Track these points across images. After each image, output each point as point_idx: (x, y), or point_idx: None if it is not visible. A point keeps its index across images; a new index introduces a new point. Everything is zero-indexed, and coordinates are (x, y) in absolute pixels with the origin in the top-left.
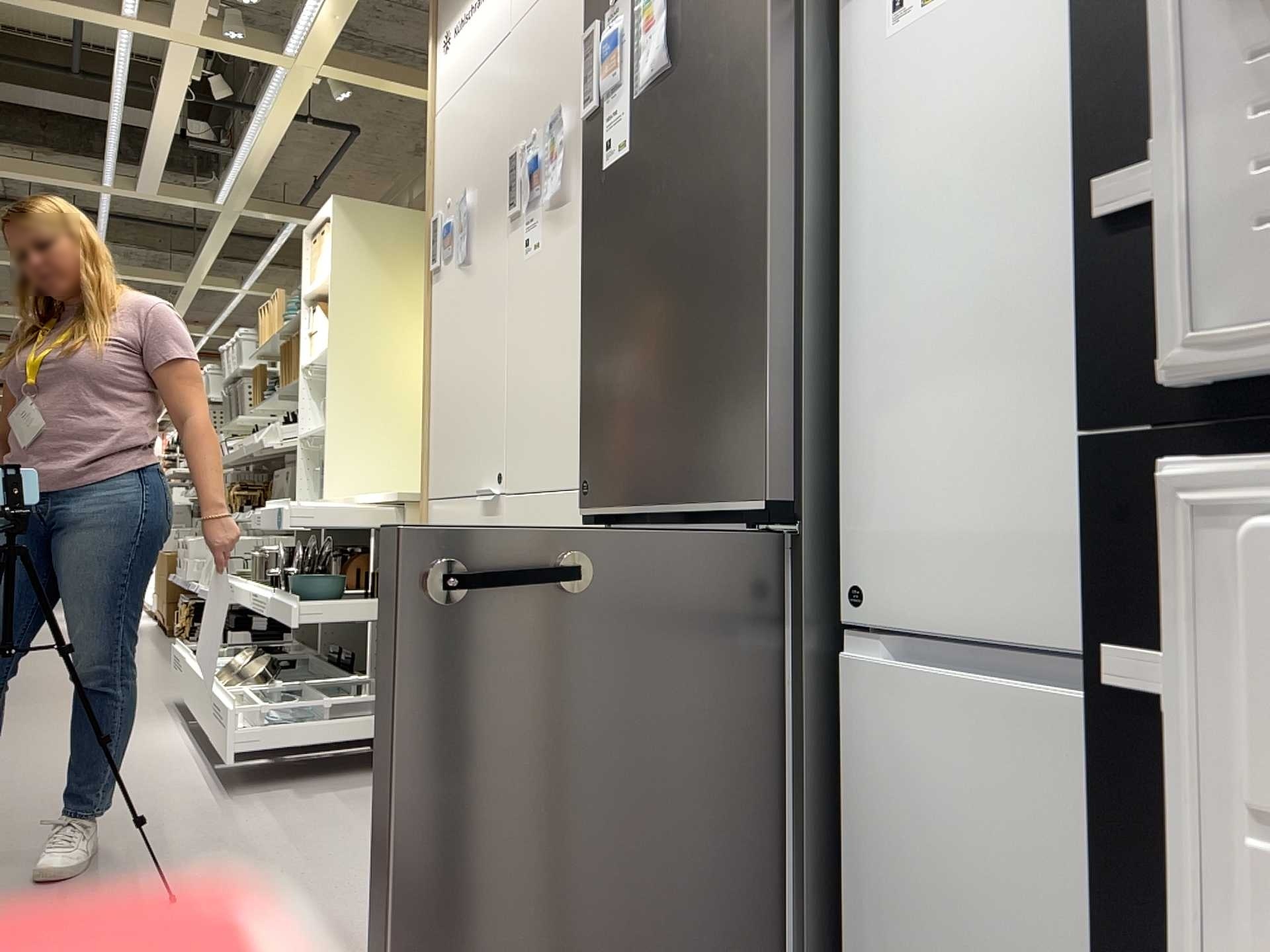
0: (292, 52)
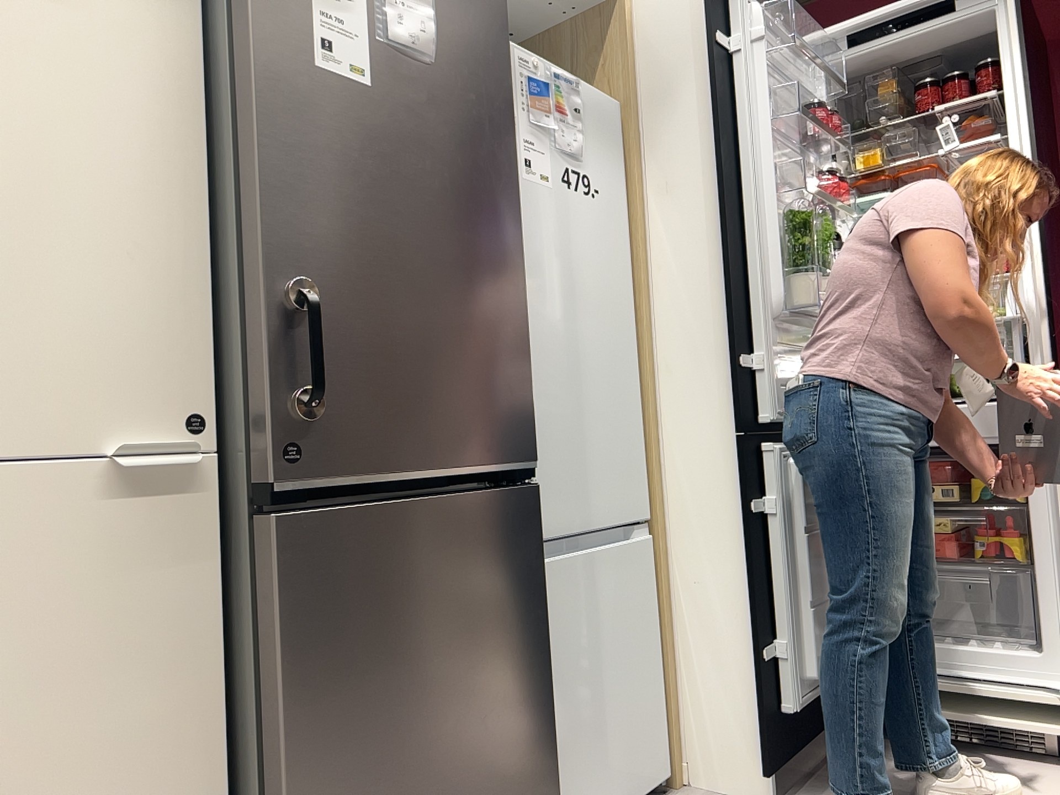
0: None
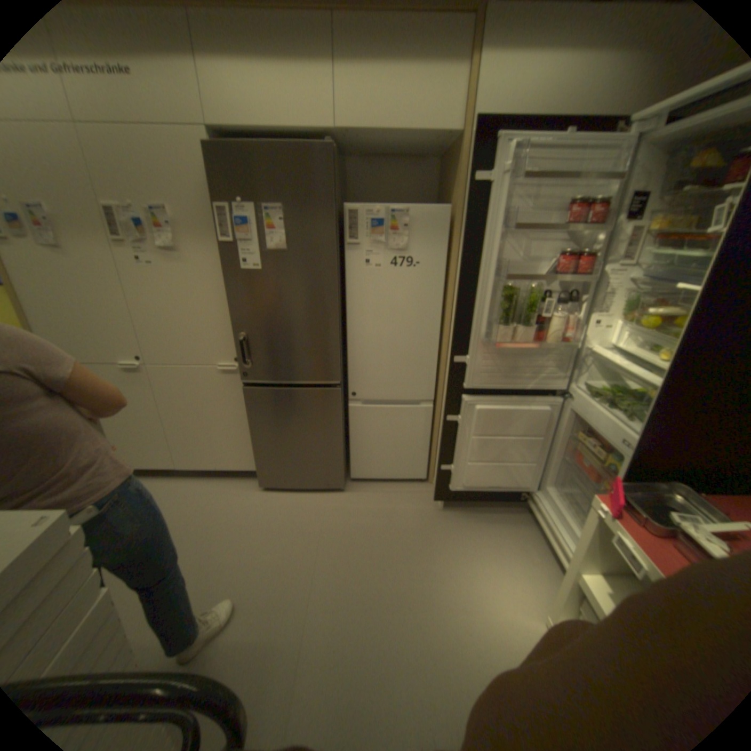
0: None
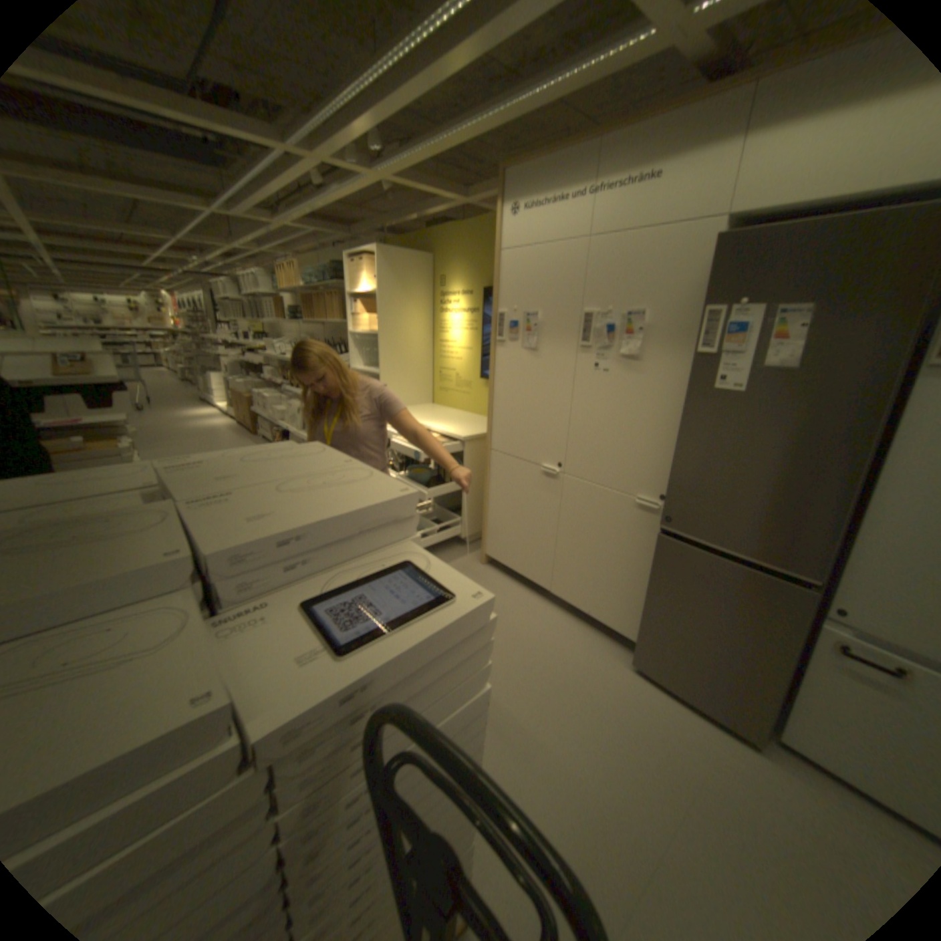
0: (375, 167)
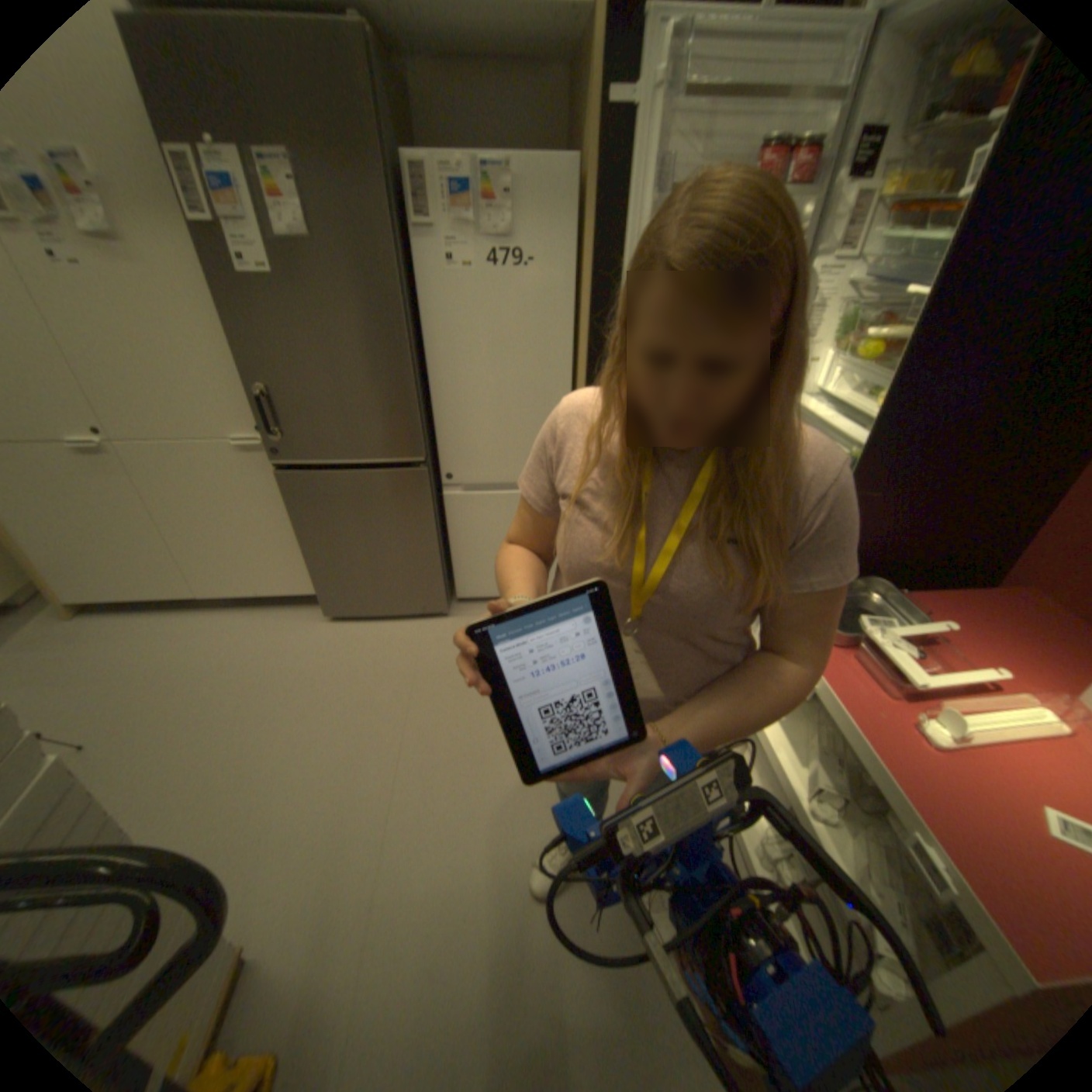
0: None
